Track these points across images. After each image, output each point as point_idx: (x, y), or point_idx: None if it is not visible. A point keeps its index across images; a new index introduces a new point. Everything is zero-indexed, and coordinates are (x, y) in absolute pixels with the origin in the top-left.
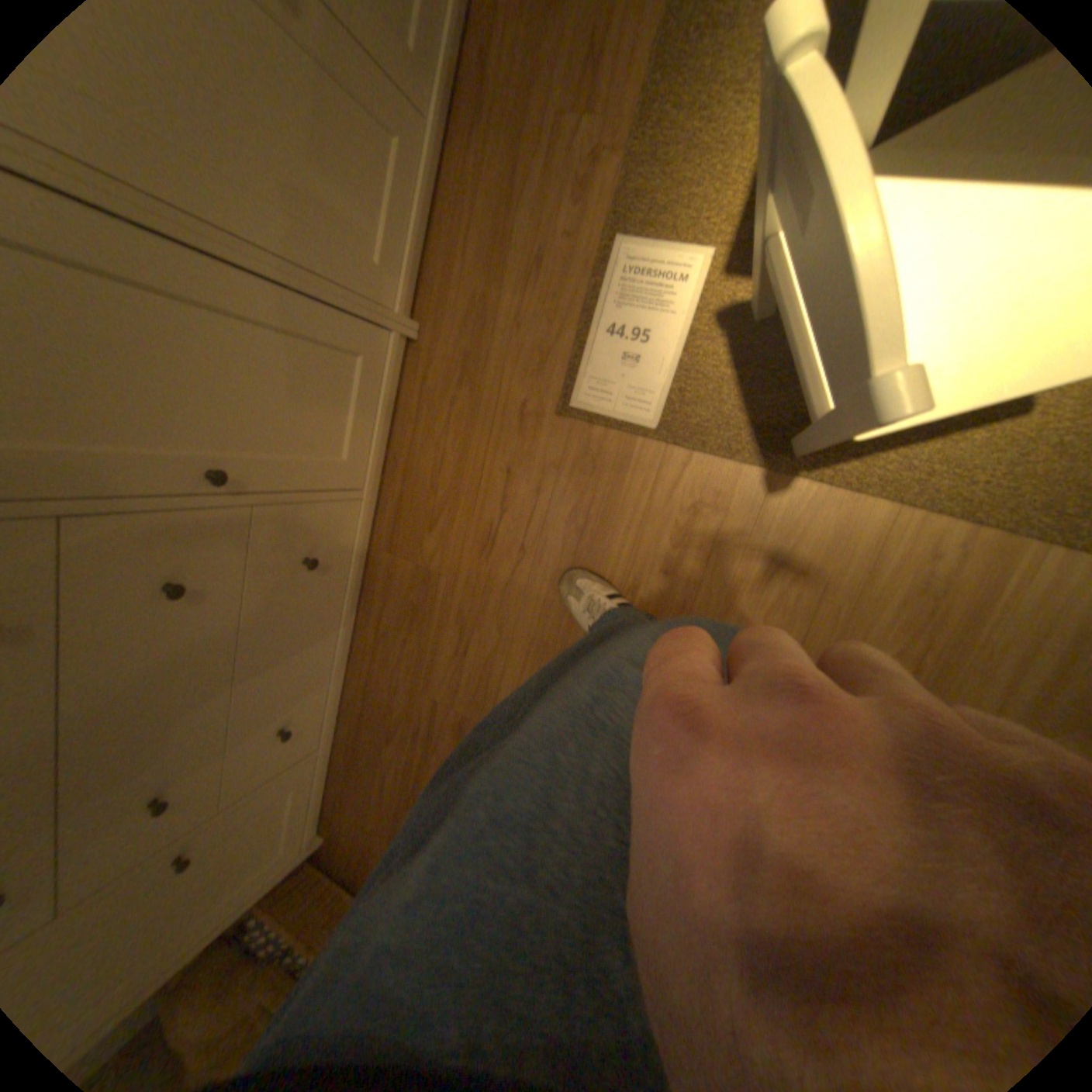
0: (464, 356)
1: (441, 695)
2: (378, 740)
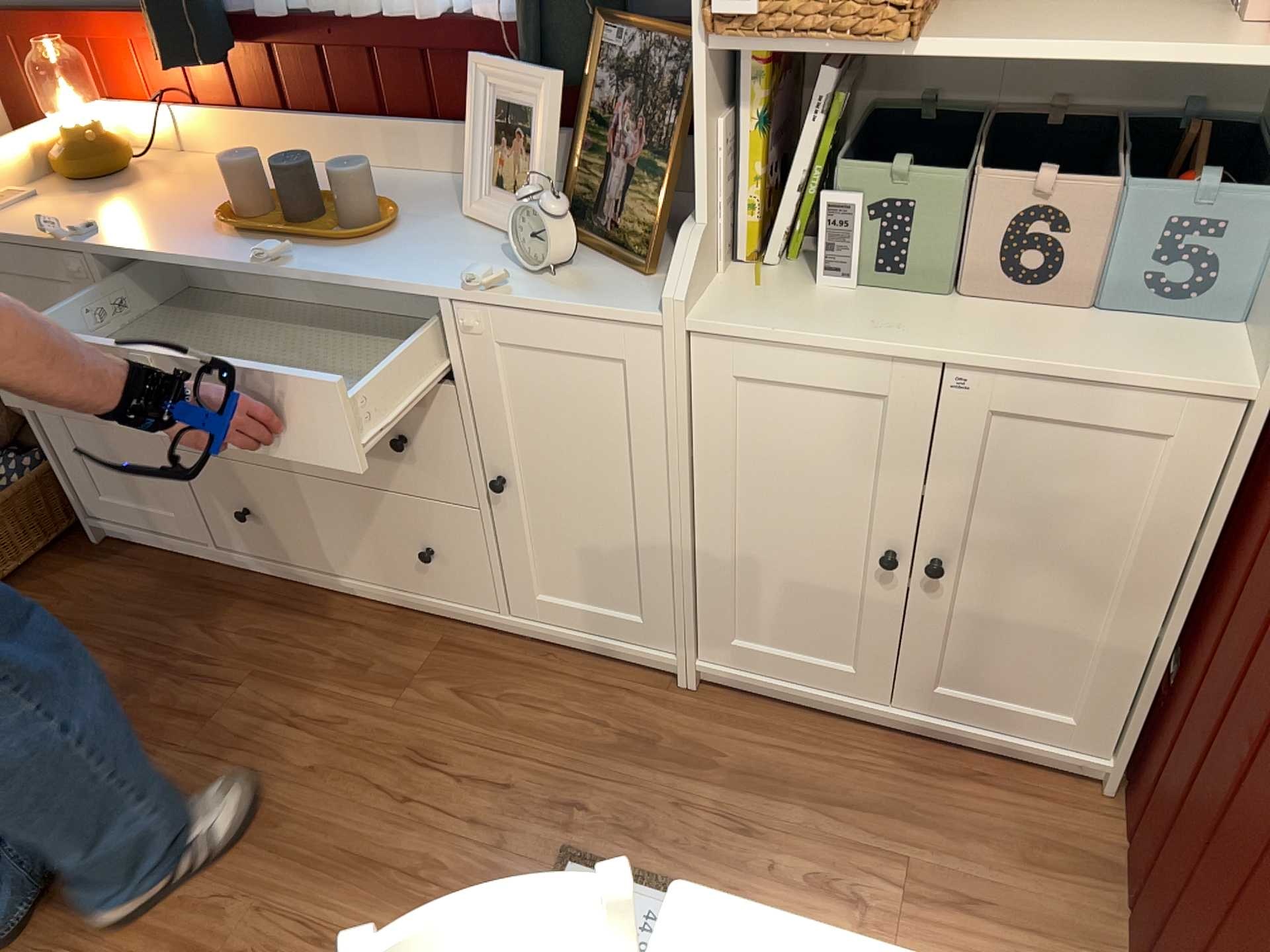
0: (645, 743)
1: (246, 698)
2: (210, 622)
